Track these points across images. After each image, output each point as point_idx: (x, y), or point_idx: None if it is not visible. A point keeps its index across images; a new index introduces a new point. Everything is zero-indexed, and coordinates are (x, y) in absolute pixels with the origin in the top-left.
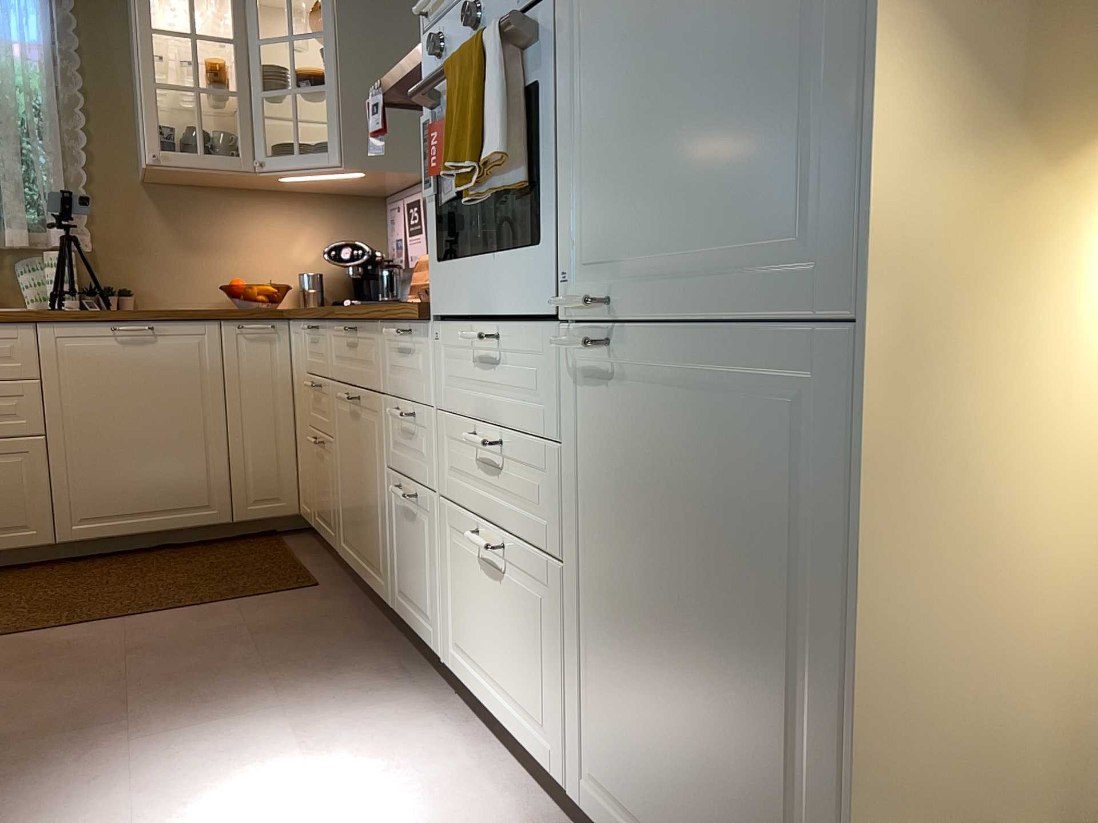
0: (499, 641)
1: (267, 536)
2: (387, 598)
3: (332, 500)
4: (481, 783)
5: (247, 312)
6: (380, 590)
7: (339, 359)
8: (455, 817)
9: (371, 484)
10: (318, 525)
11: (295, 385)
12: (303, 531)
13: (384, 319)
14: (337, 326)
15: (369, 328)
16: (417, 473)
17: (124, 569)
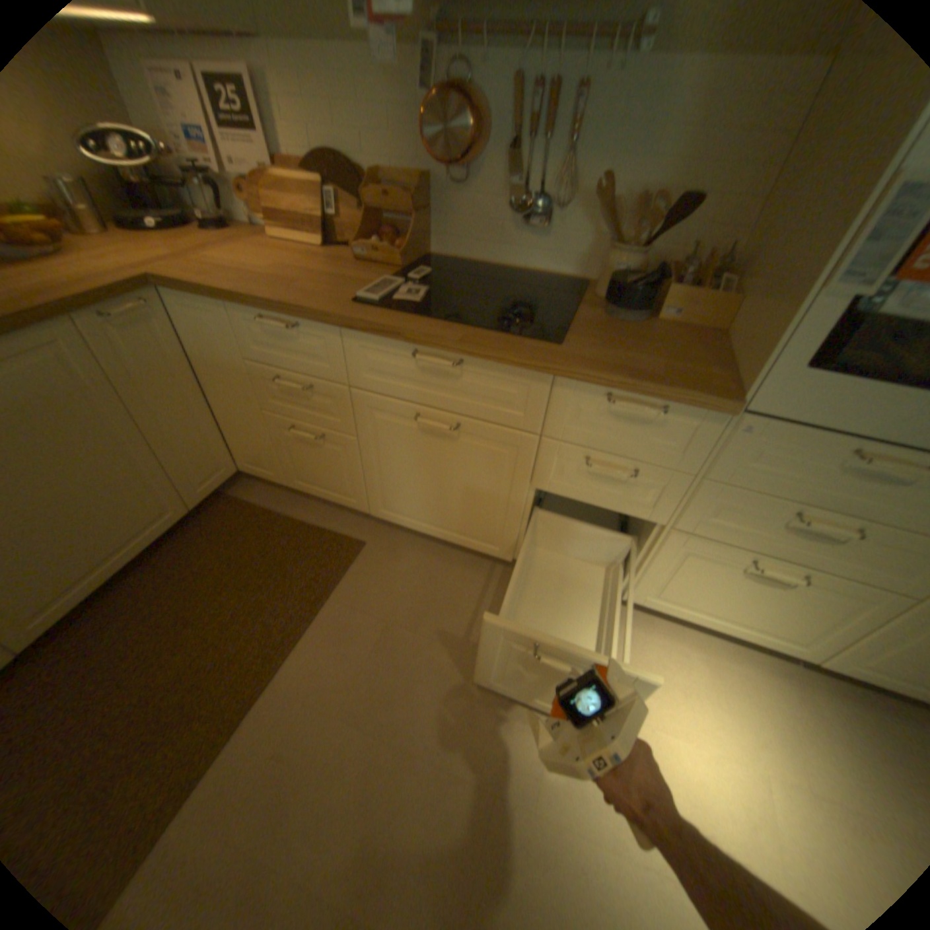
0: (751, 606)
1: (217, 499)
2: (506, 555)
3: (352, 479)
4: (713, 660)
5: (105, 291)
6: (488, 549)
7: (384, 373)
8: (741, 695)
9: (481, 490)
10: (306, 487)
11: (188, 358)
12: (236, 477)
13: (604, 385)
14: (387, 342)
15: (514, 371)
16: (620, 505)
17: (137, 620)
